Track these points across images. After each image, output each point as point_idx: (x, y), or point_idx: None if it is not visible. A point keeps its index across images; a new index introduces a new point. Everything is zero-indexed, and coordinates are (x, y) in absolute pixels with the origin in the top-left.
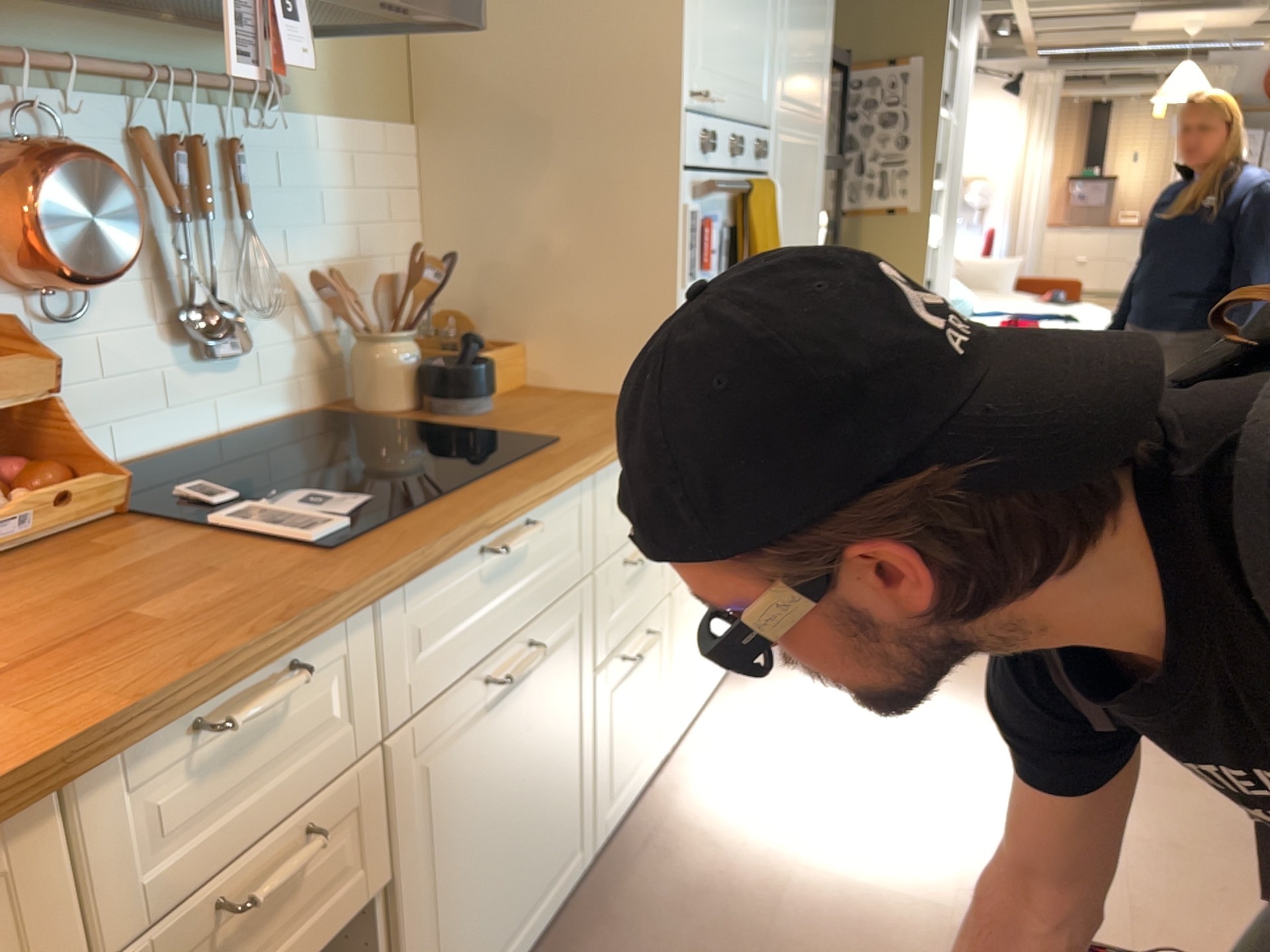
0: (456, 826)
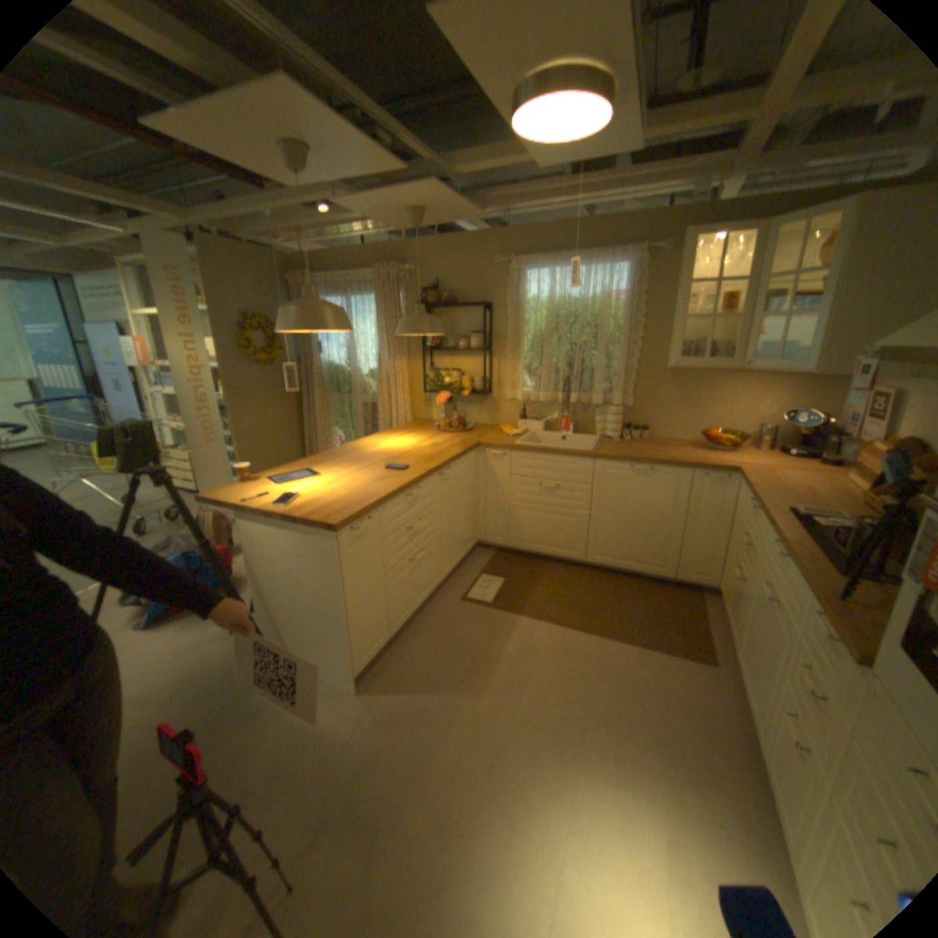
0: (758, 612)
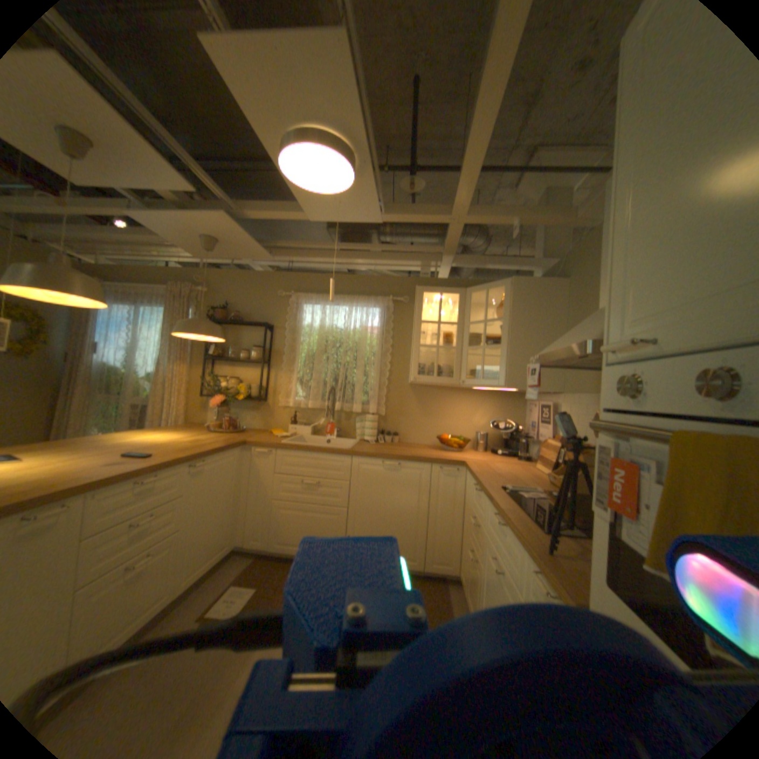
0: (488, 590)
